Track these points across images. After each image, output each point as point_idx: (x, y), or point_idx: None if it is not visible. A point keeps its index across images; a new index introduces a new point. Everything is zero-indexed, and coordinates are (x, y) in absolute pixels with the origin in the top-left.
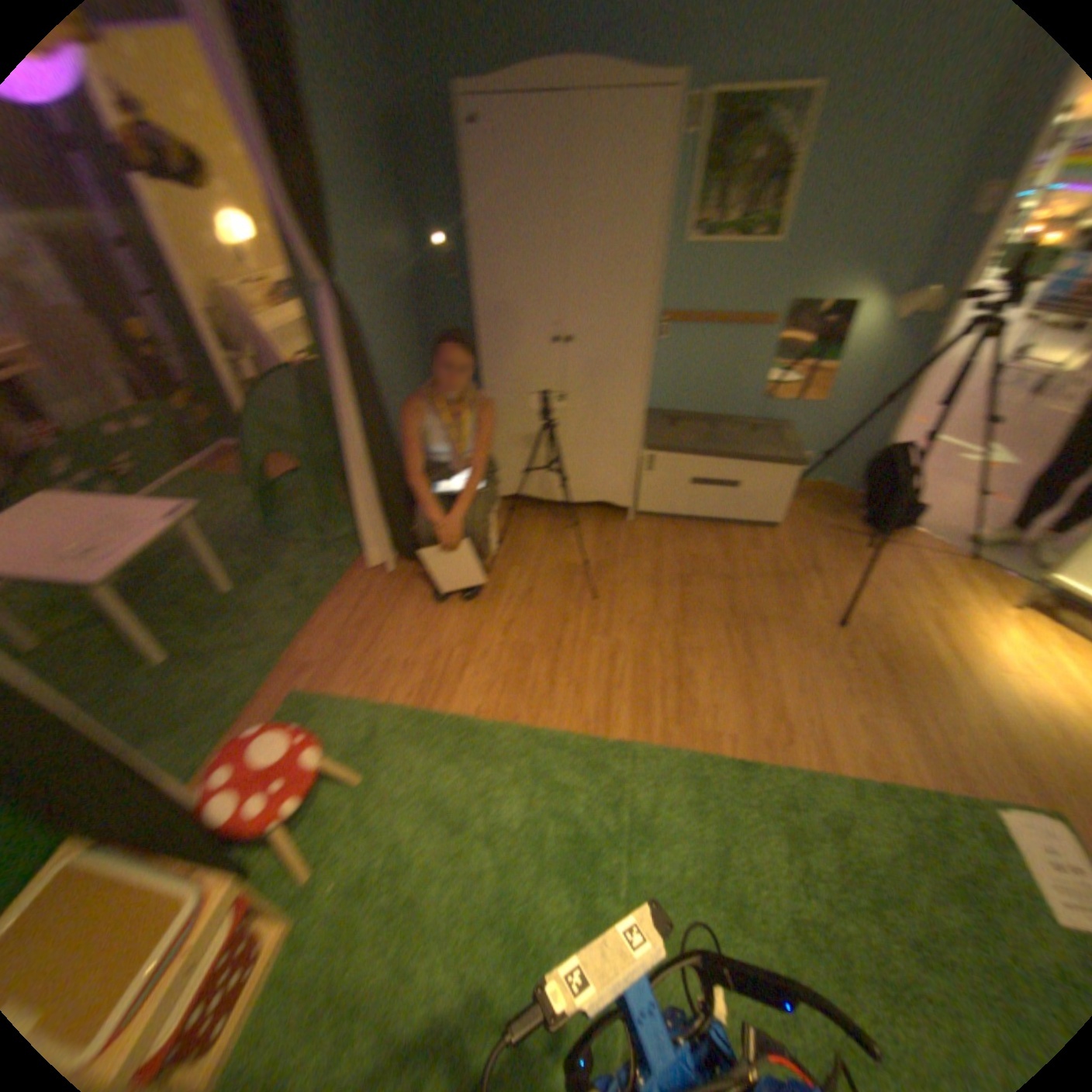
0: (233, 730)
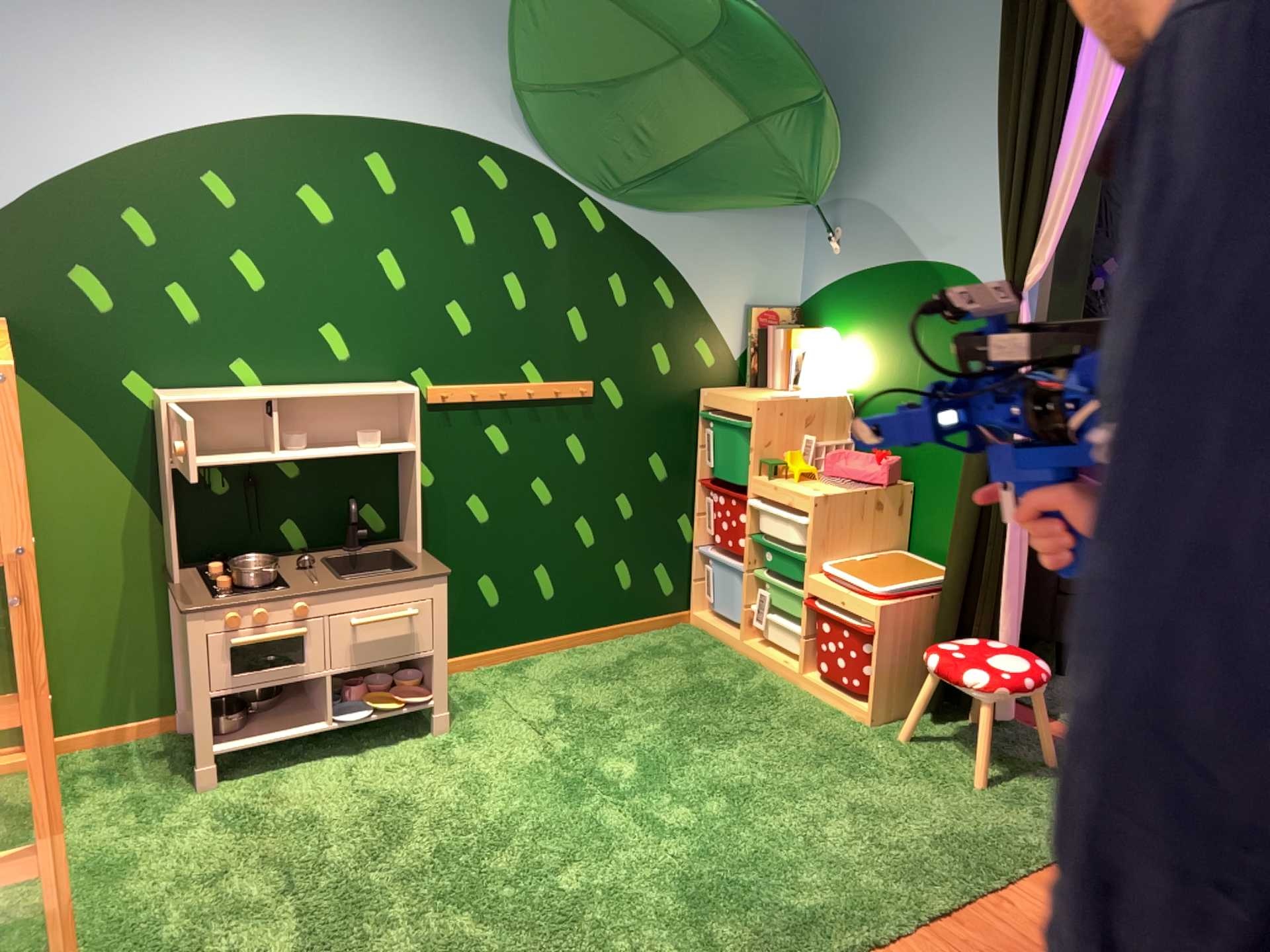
0: (1038, 656)
